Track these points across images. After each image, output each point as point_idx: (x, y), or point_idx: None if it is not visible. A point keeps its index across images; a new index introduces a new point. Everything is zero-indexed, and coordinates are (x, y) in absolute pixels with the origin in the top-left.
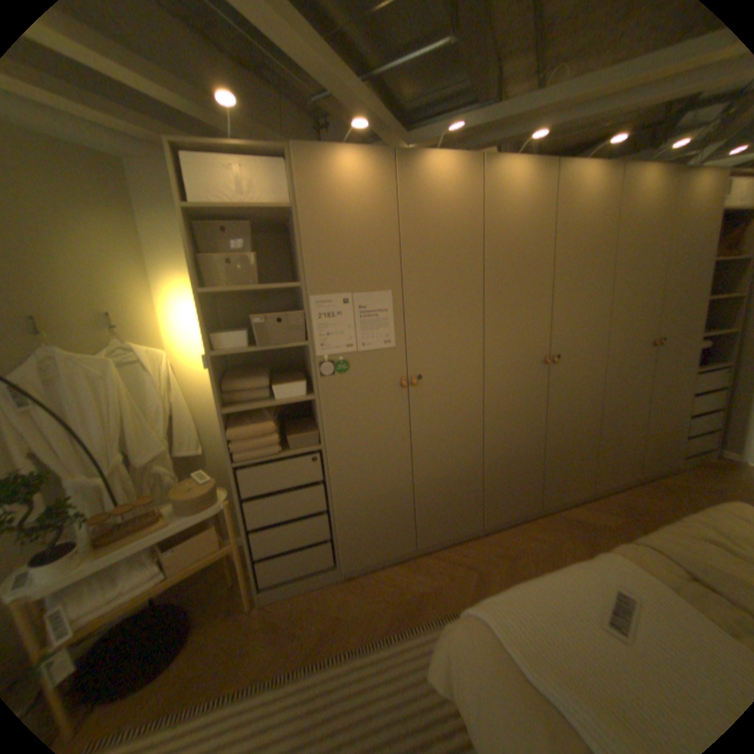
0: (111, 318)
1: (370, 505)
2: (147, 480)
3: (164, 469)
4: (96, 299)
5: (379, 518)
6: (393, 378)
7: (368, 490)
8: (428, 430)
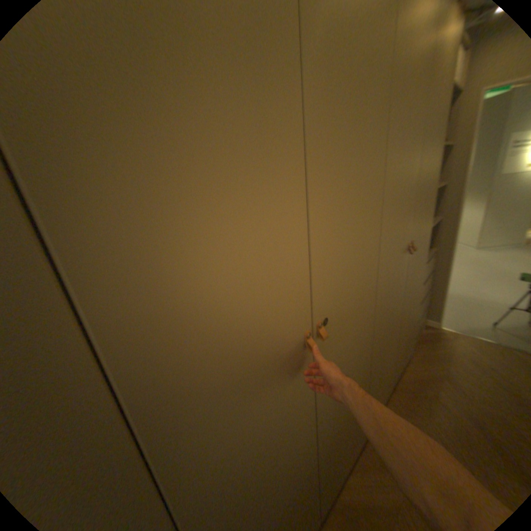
0: None
1: None
2: None
3: None
4: None
5: None
6: None
7: None
8: None
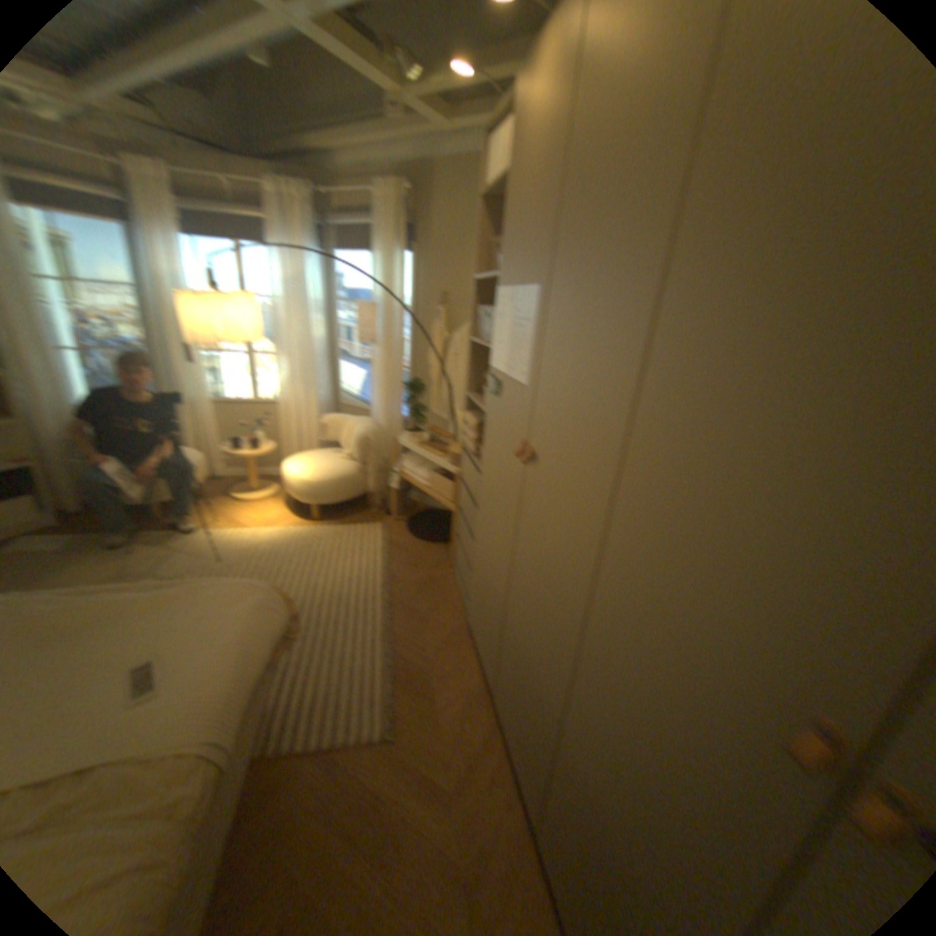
0: None
1: (482, 579)
2: None
3: None
4: None
5: (483, 604)
6: (517, 436)
7: (484, 561)
8: (524, 555)
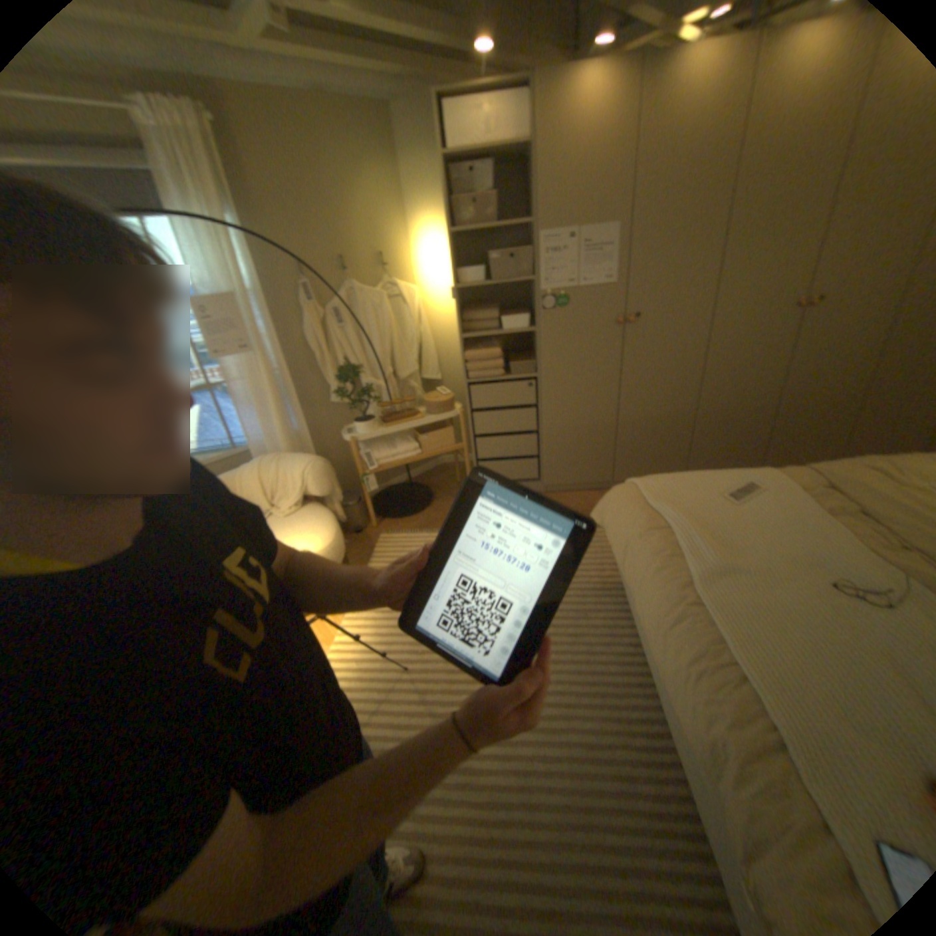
0: (383, 258)
1: (574, 433)
2: (406, 392)
3: (417, 386)
4: (374, 241)
5: (581, 446)
6: (610, 316)
7: (574, 420)
8: (640, 371)
